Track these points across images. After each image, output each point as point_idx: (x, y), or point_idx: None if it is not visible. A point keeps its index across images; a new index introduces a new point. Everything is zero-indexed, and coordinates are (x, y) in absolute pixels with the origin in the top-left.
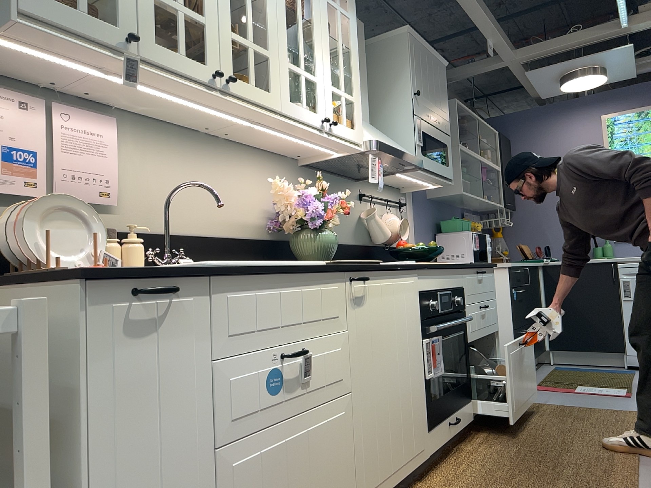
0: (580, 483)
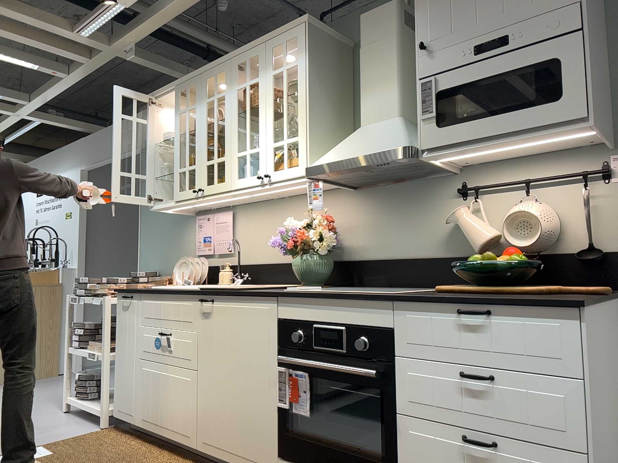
0: None
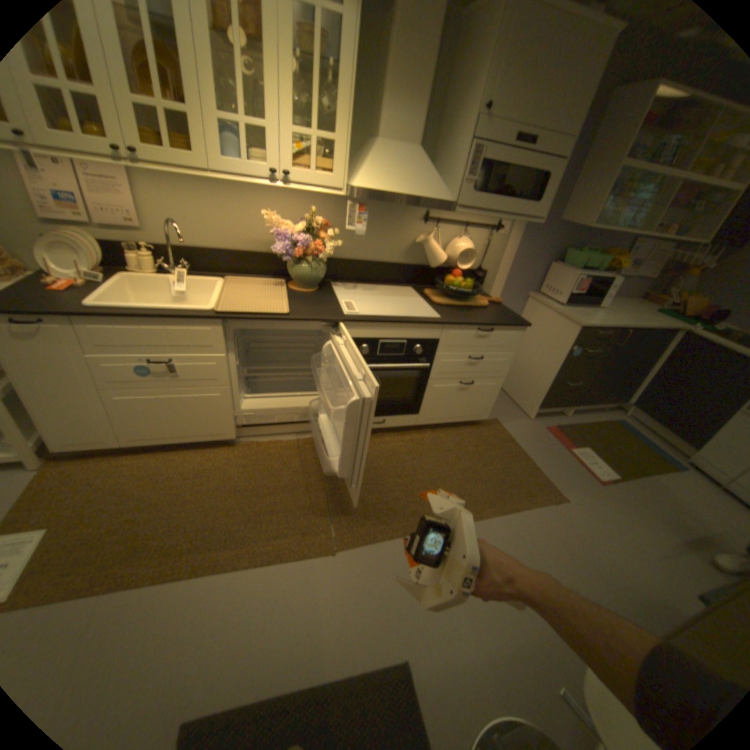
0: (384, 506)
